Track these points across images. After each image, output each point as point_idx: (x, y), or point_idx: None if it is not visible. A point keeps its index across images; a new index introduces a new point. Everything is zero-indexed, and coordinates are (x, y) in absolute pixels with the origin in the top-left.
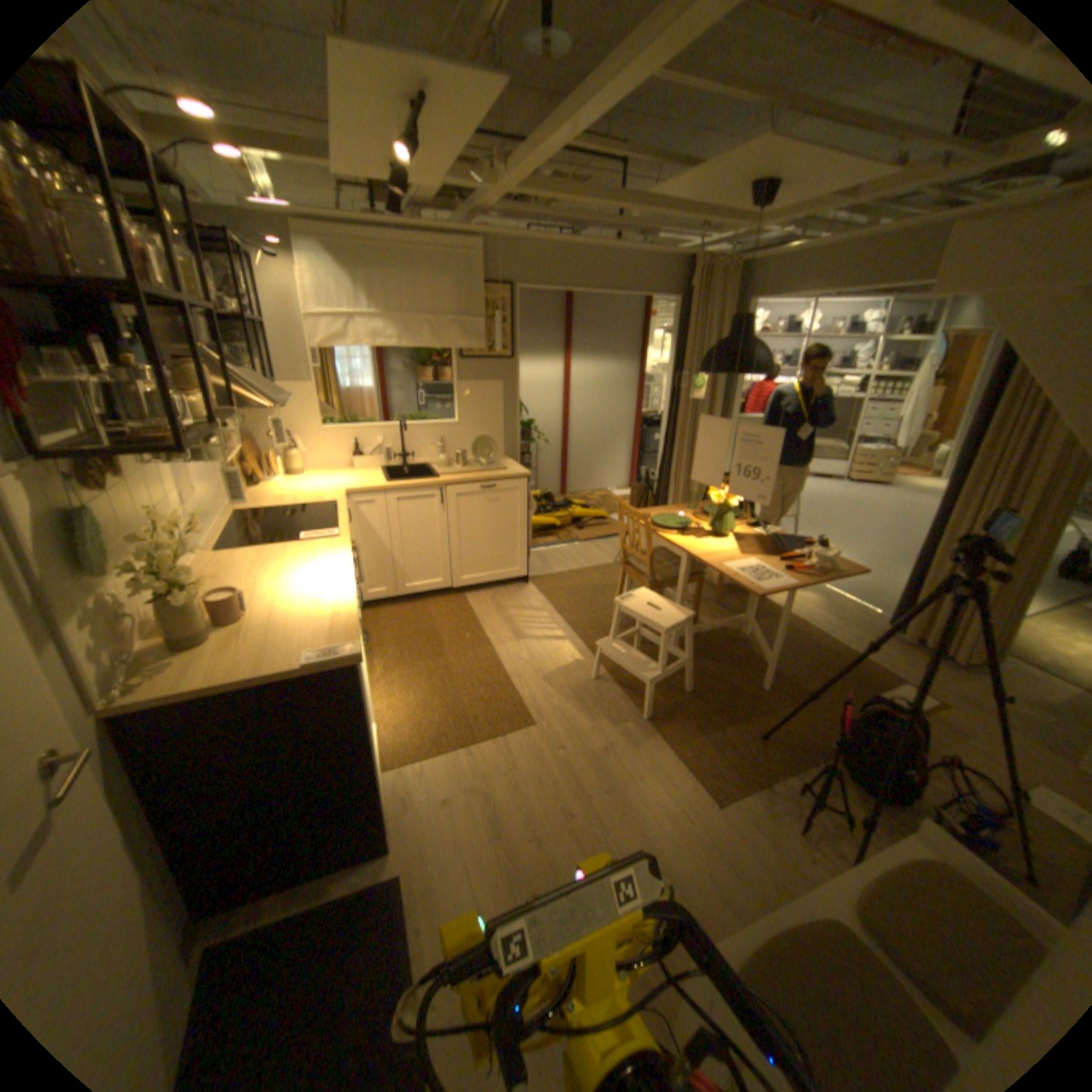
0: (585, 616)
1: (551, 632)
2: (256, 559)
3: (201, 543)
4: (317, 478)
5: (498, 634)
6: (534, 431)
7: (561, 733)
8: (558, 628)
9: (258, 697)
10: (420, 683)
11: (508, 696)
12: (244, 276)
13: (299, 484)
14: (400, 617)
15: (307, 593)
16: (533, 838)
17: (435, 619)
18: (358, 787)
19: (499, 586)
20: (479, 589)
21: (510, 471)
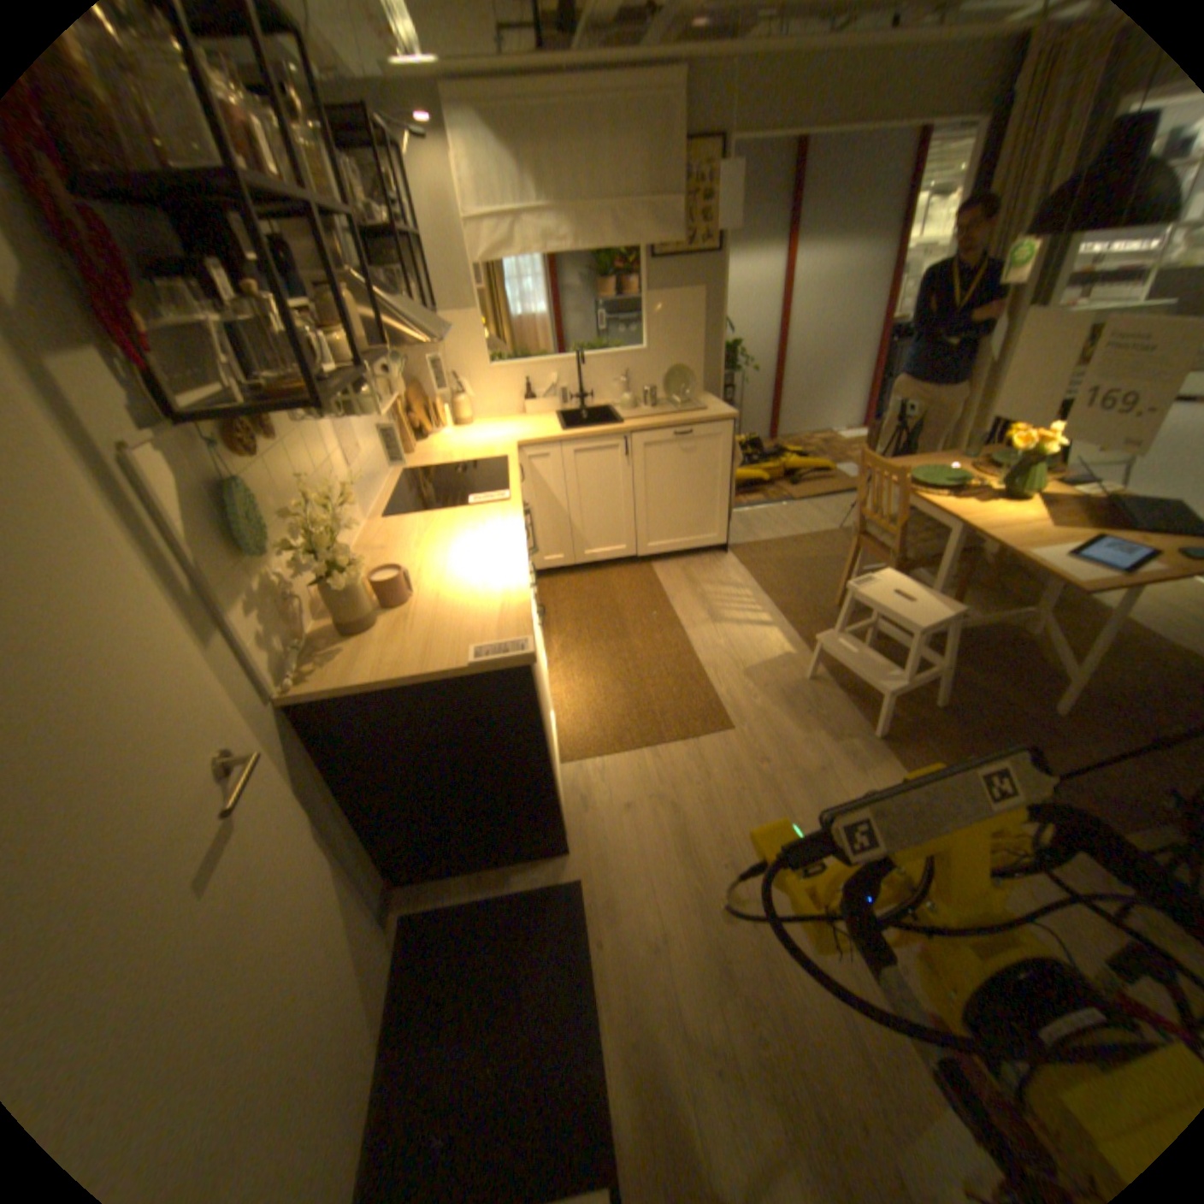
0: (797, 599)
1: (752, 617)
2: (421, 530)
3: (368, 510)
4: (485, 431)
5: (688, 617)
6: (738, 358)
7: (763, 744)
8: (762, 613)
9: (424, 695)
10: (599, 669)
11: (699, 693)
12: (392, 178)
13: (466, 439)
14: (577, 591)
15: (473, 574)
16: (728, 866)
17: (615, 594)
18: (533, 792)
19: (689, 557)
20: (666, 560)
21: (708, 412)
